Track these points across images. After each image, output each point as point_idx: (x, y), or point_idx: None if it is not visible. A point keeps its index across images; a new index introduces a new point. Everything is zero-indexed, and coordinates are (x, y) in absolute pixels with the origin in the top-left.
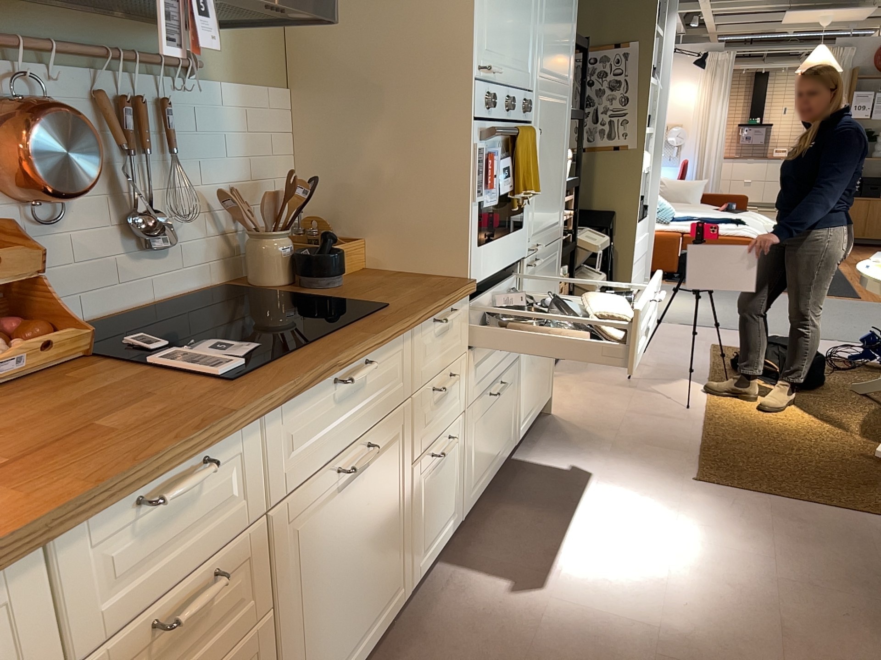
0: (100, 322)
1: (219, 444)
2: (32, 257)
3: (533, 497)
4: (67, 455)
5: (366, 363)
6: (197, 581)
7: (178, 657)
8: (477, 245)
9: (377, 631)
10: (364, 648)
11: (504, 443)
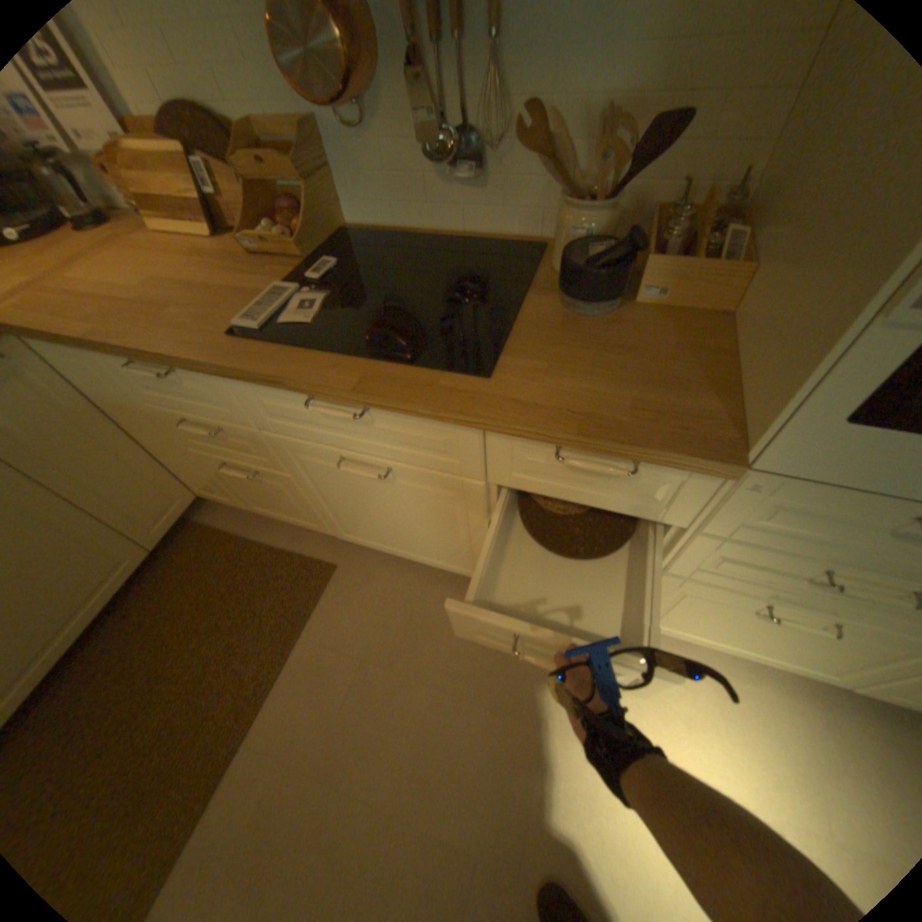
0: (407, 232)
1: (168, 366)
2: (283, 161)
3: (751, 722)
4: (128, 314)
5: (359, 408)
6: (210, 423)
7: (216, 443)
8: (851, 416)
9: (433, 563)
10: (416, 558)
11: (798, 663)
